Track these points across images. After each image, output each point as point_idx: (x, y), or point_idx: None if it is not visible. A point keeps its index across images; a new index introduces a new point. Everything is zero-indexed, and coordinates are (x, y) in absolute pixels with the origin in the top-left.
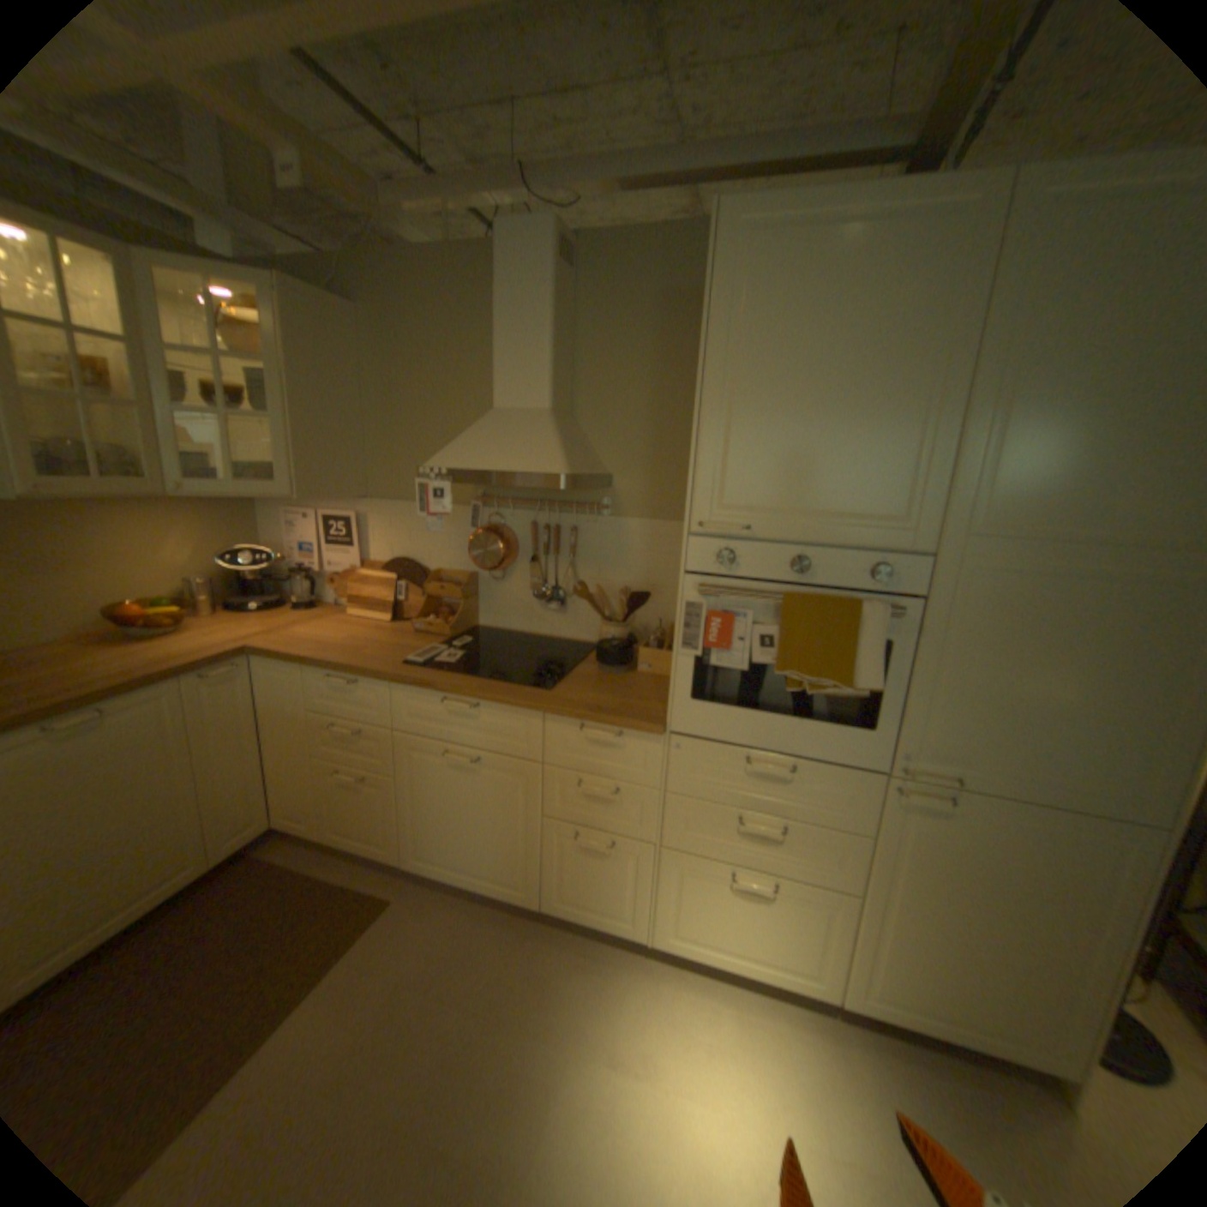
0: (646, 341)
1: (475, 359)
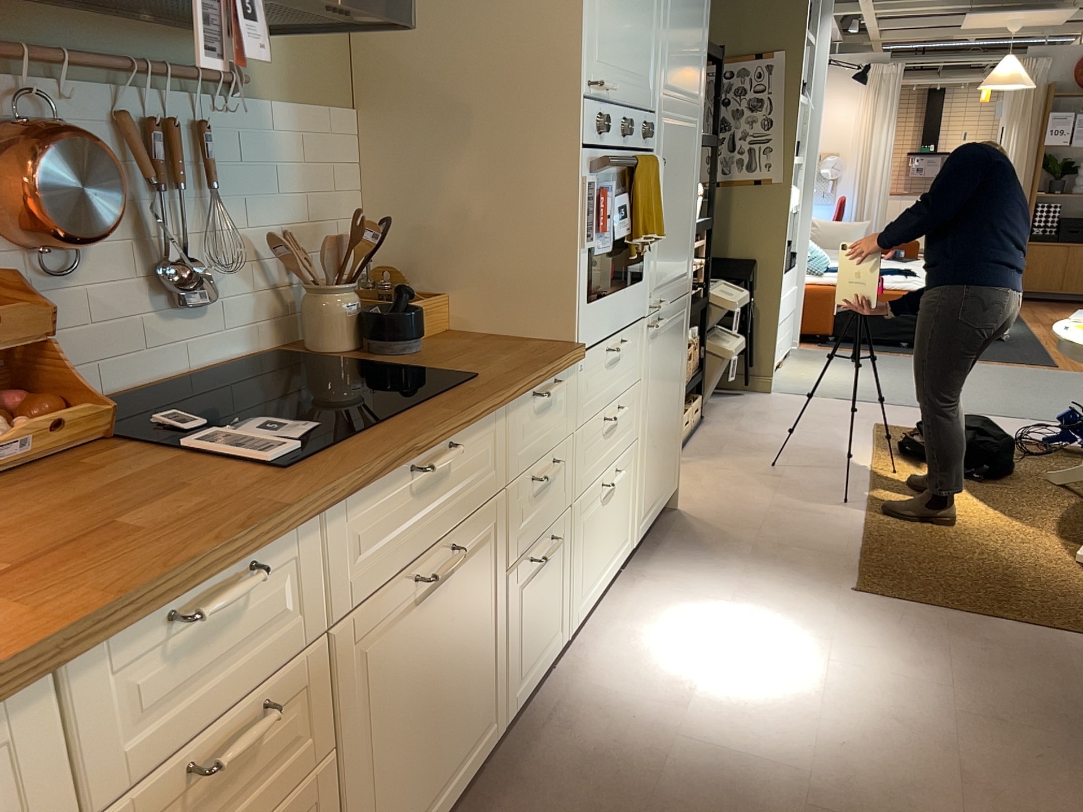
0: None
1: None
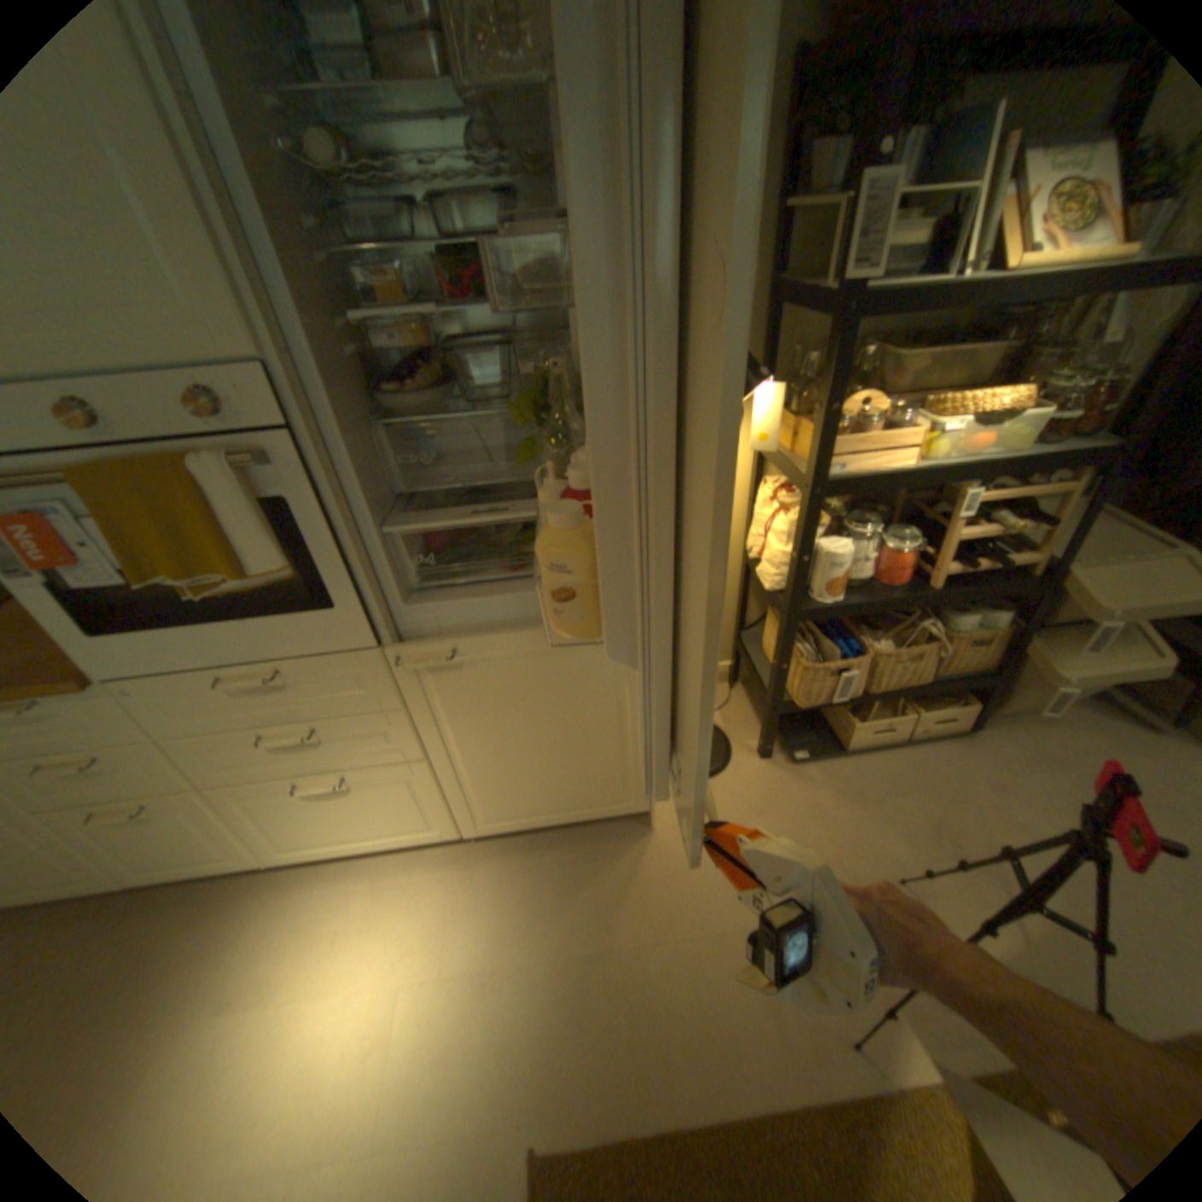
0: None
1: None
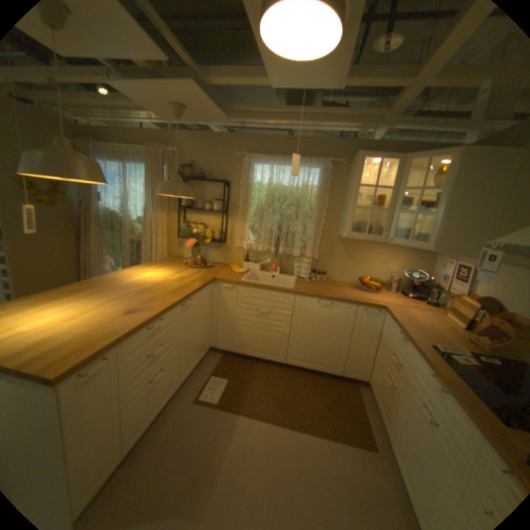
0: None
1: None
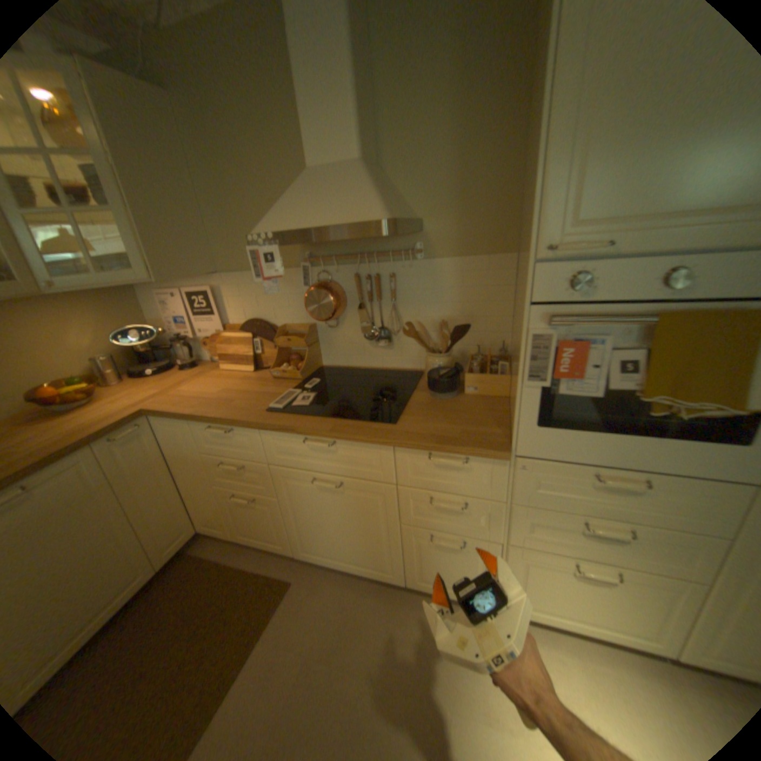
0: (446, 67)
1: (282, 123)
